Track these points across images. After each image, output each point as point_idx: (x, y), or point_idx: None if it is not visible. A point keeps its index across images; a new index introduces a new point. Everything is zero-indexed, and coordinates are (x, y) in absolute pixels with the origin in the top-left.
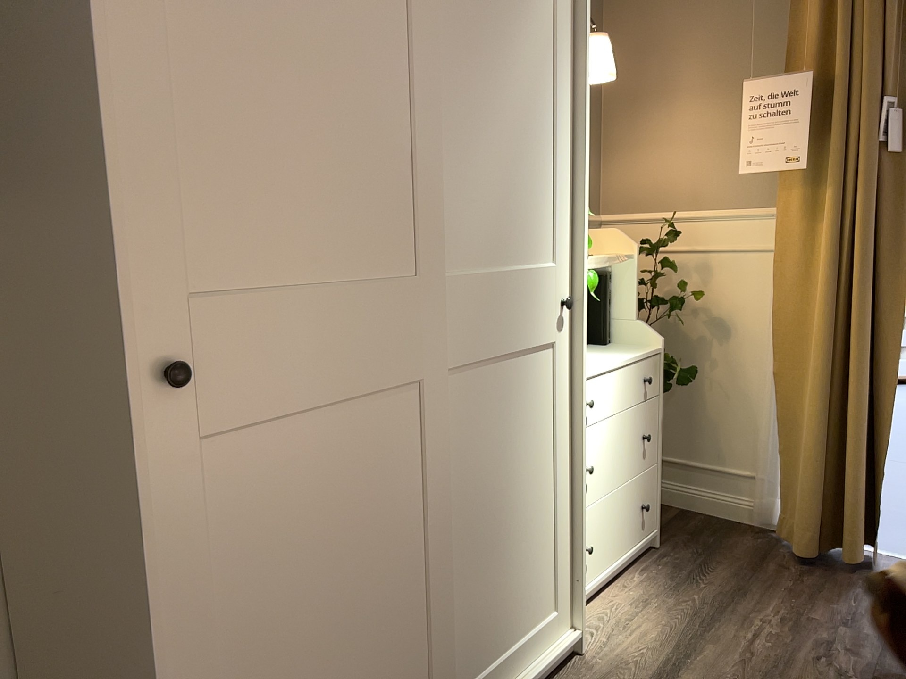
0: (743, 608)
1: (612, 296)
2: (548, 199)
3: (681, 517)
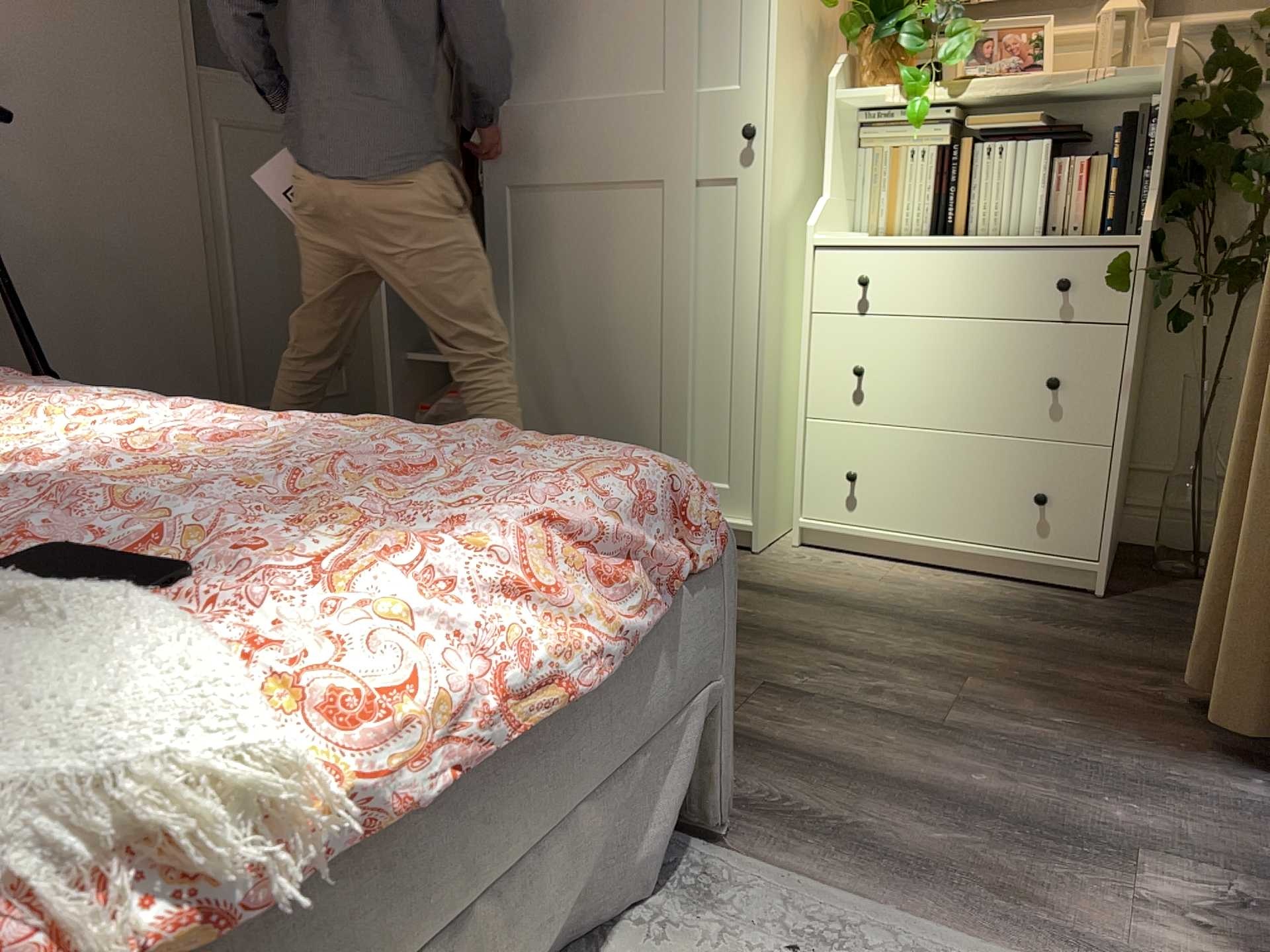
0: (954, 640)
1: (1151, 149)
2: (727, 14)
3: None
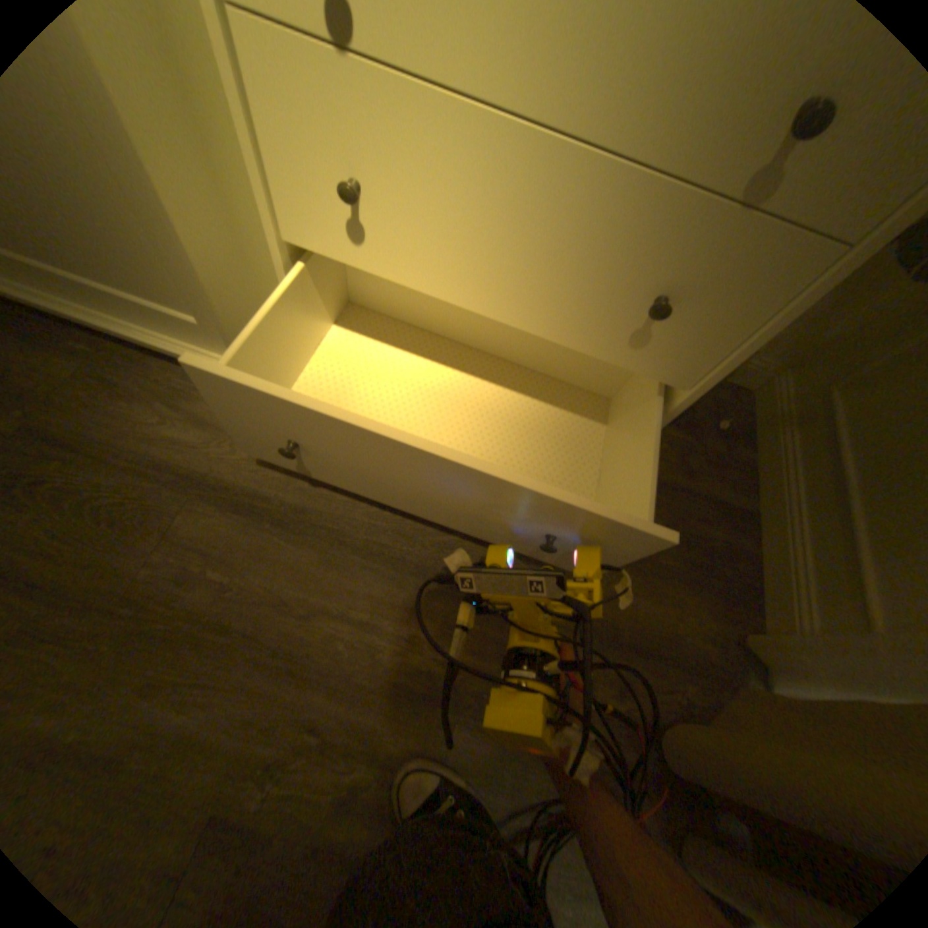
0: (452, 607)
1: None
2: None
3: (730, 510)
